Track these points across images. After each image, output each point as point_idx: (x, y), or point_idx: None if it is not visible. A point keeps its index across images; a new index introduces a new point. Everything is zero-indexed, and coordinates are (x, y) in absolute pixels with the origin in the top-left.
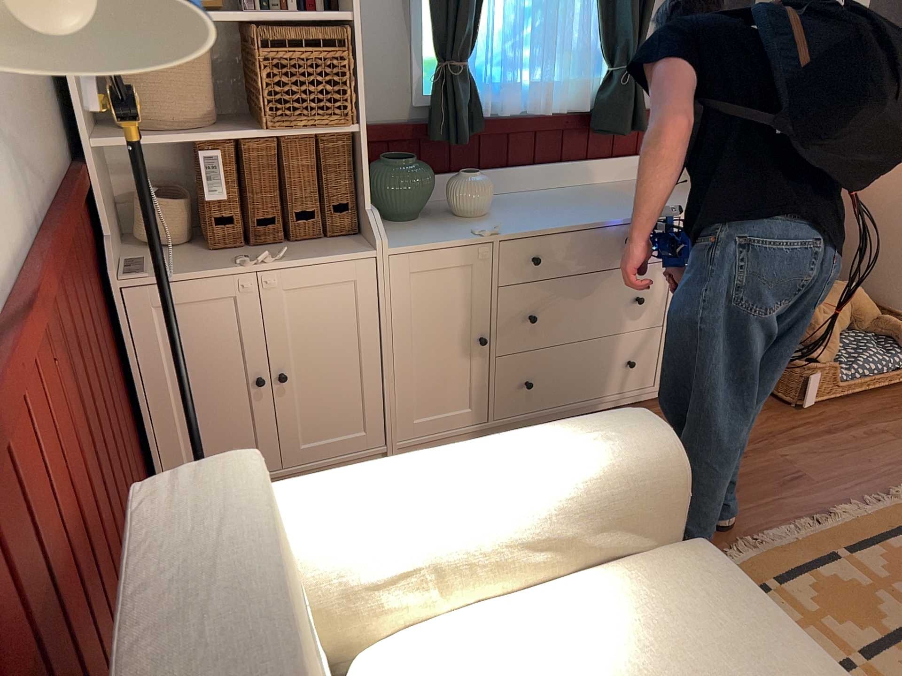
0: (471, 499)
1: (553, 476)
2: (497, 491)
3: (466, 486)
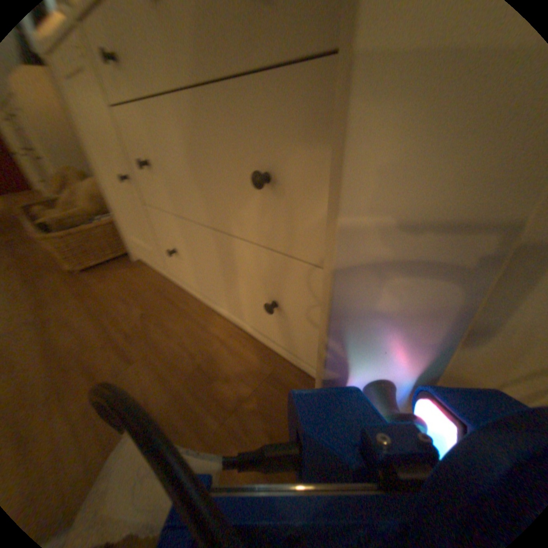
0: None
1: None
2: None
3: None
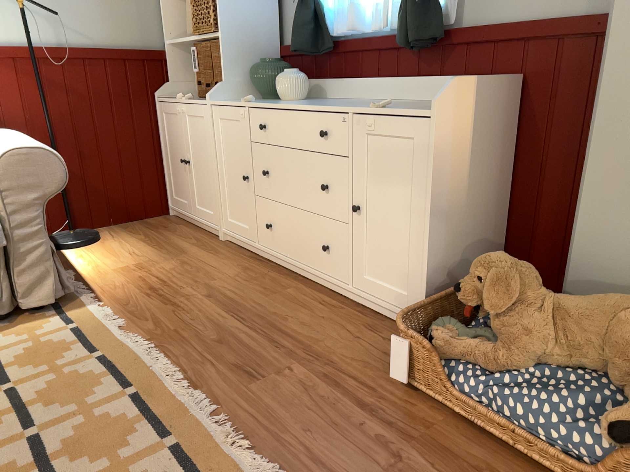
0: None
1: None
2: None
3: None
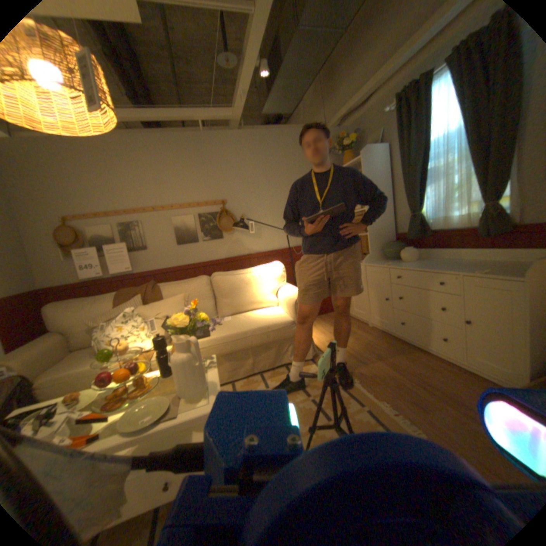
0: (283, 290)
1: (288, 292)
2: (284, 291)
3: (285, 289)
